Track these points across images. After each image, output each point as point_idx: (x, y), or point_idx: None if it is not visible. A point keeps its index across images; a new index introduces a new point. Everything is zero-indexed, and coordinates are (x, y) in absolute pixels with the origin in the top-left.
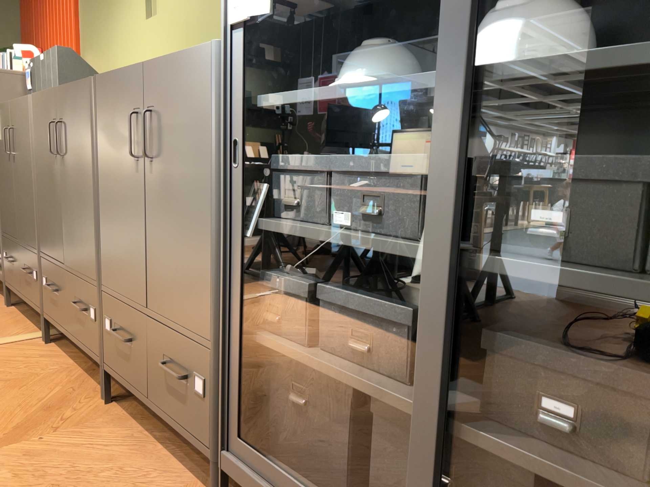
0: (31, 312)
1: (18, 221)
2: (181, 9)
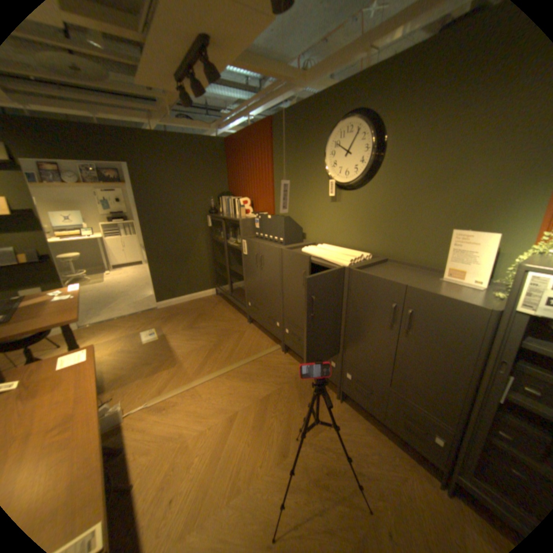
0: (262, 328)
1: (264, 296)
2: (363, 204)
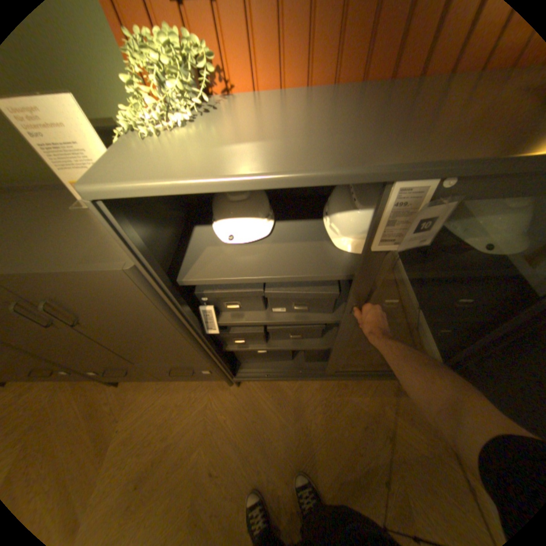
0: None
1: None
2: None
